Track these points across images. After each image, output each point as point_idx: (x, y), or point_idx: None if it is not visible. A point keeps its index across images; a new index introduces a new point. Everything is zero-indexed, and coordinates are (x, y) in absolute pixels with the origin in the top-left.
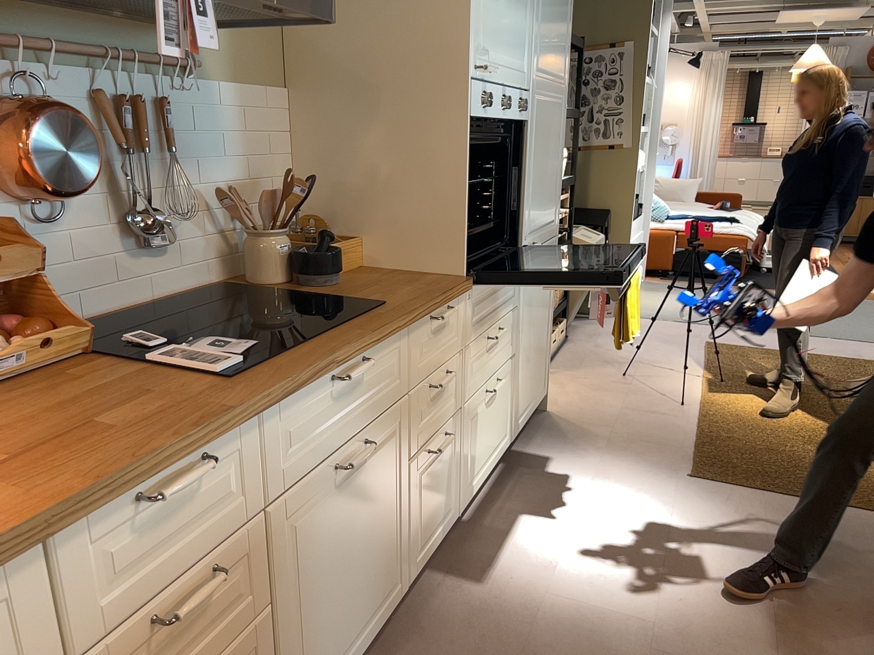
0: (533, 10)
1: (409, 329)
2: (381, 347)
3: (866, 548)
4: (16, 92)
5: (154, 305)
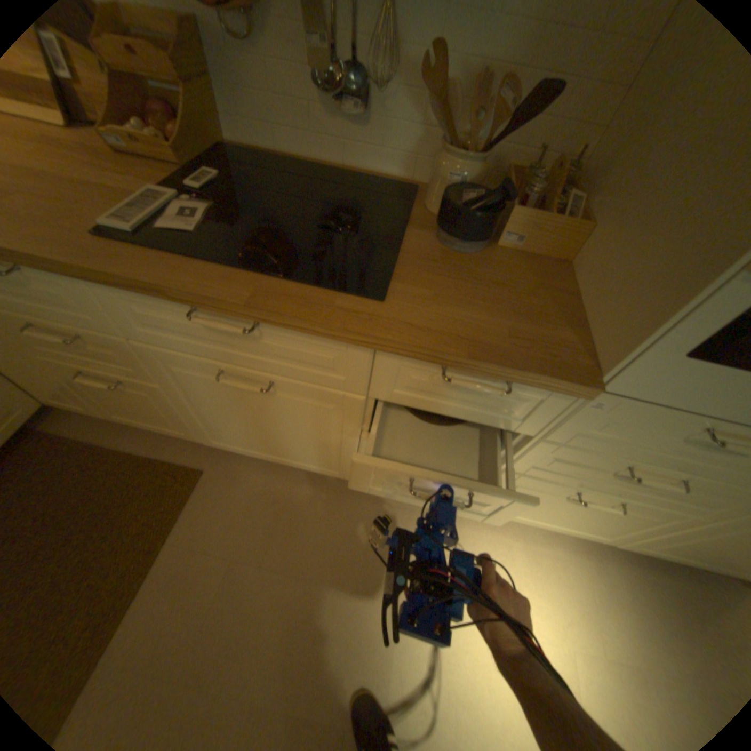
0: None
1: (375, 349)
2: (298, 331)
3: None
4: None
5: (337, 169)
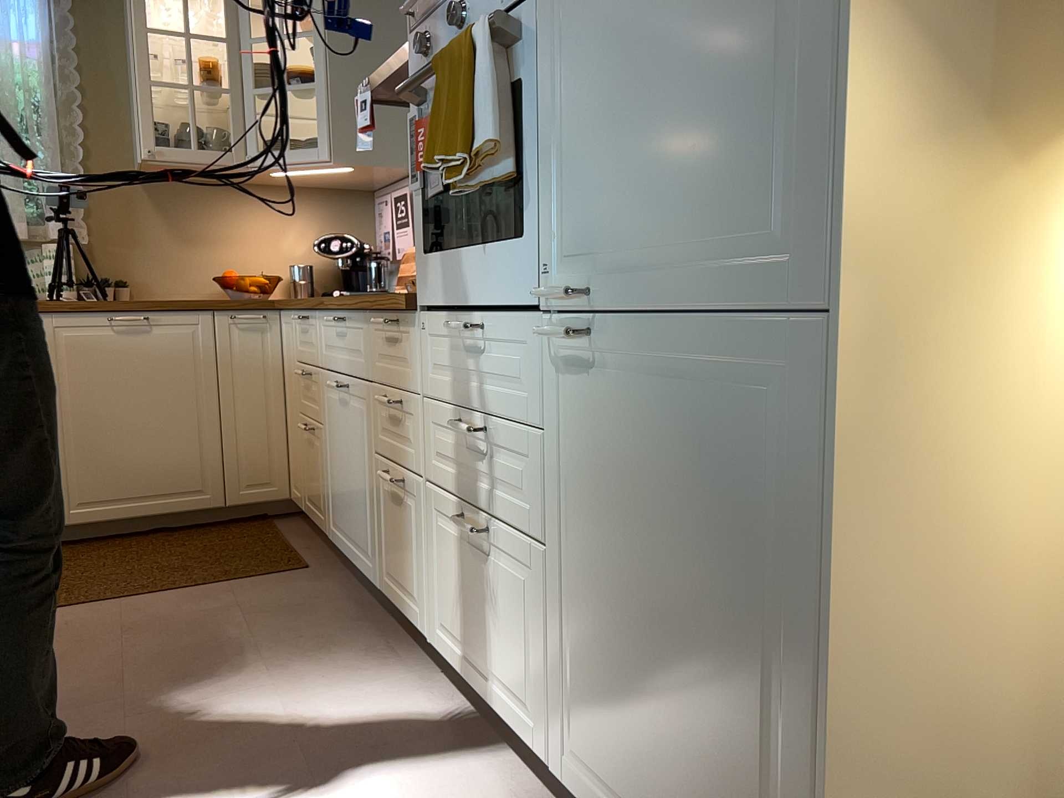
0: None
1: (367, 319)
2: (352, 318)
3: None
4: None
5: None
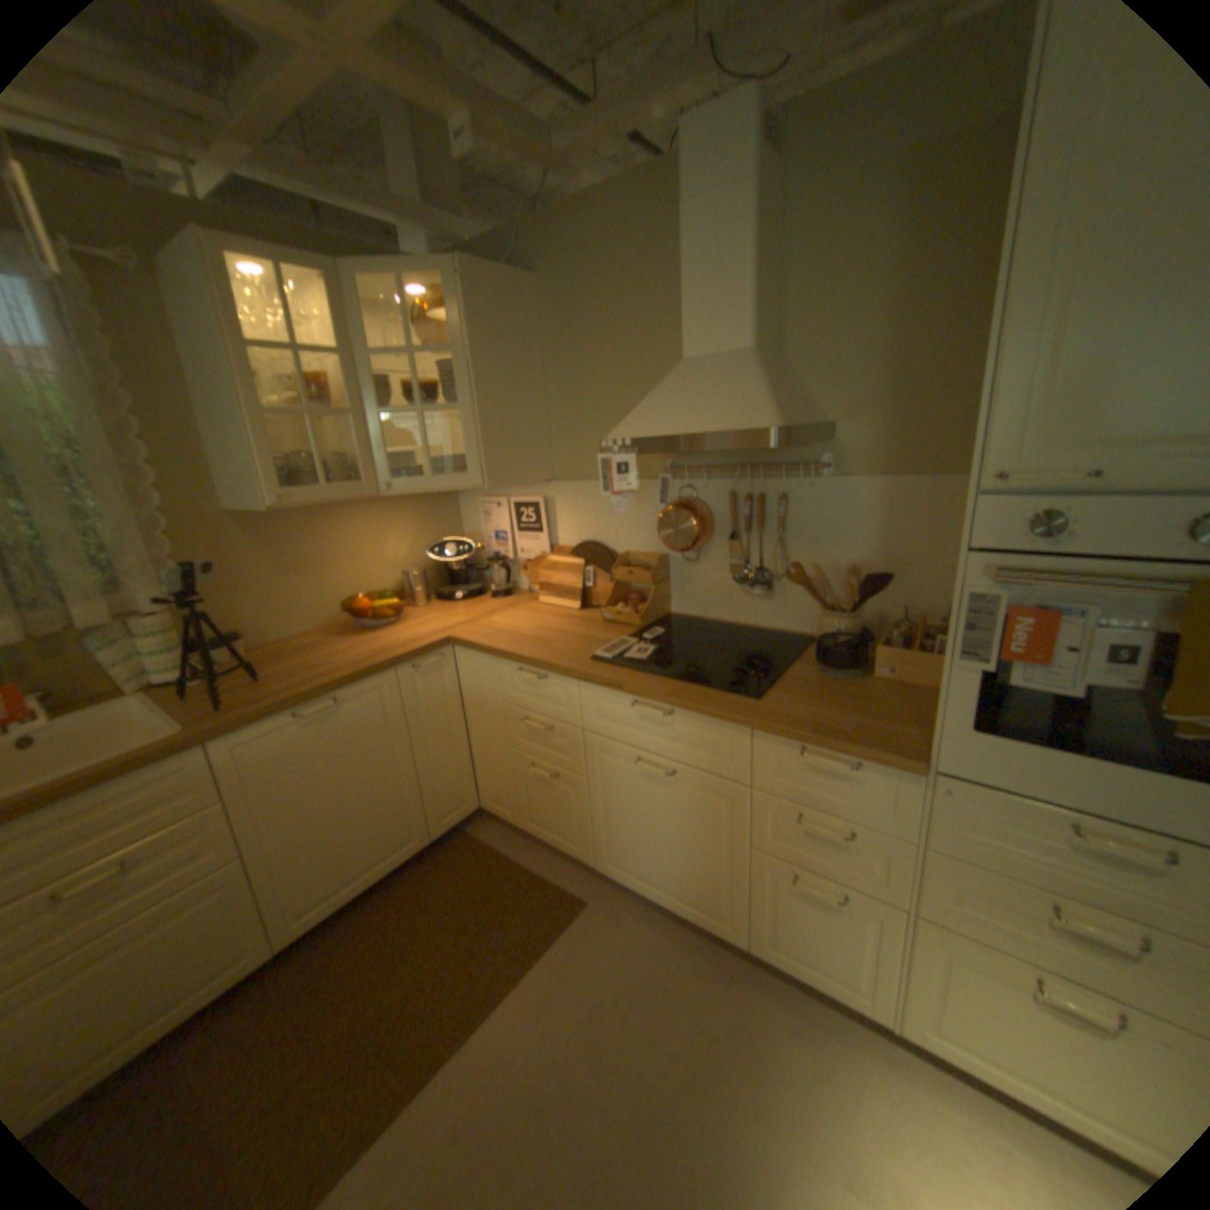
0: None
1: (750, 733)
2: (698, 718)
3: None
4: (677, 494)
5: (750, 628)
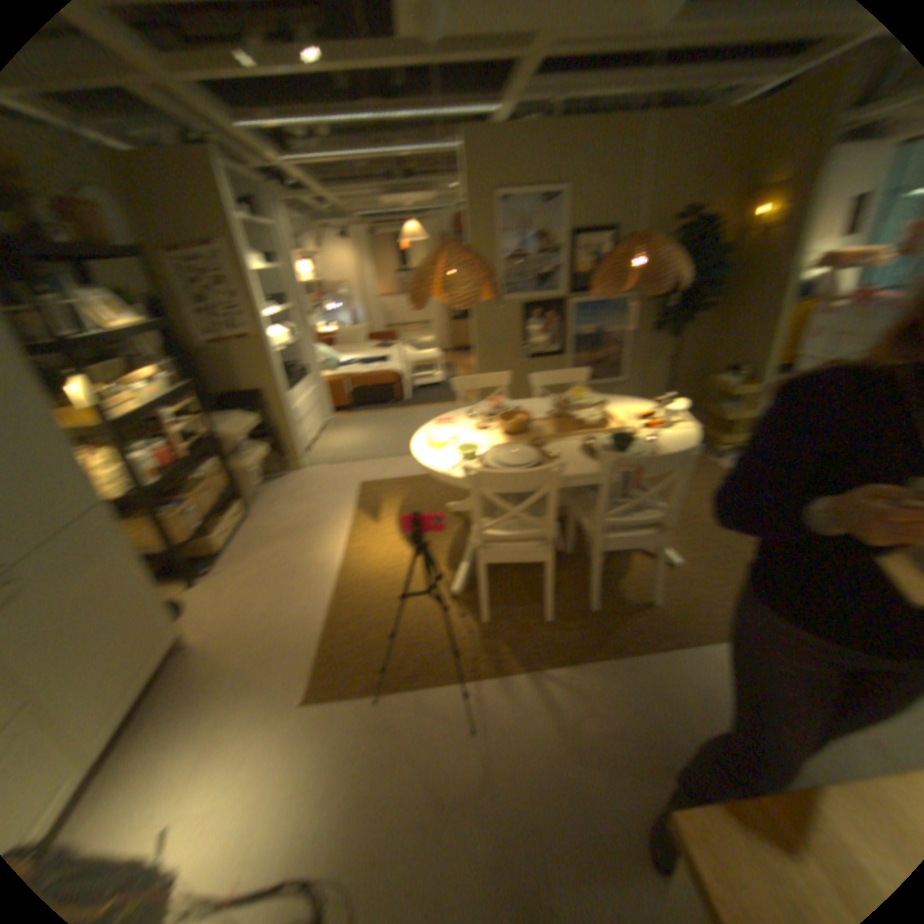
0: None
1: None
2: None
3: (438, 759)
4: None
5: None
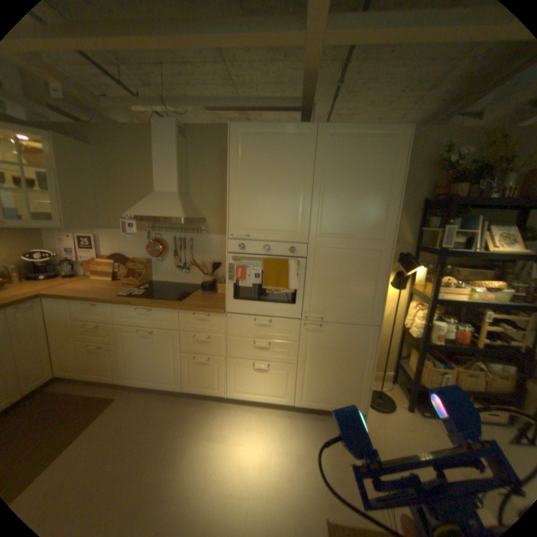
0: (310, 203)
1: (177, 311)
2: (160, 310)
3: None
4: (154, 236)
5: (182, 283)
